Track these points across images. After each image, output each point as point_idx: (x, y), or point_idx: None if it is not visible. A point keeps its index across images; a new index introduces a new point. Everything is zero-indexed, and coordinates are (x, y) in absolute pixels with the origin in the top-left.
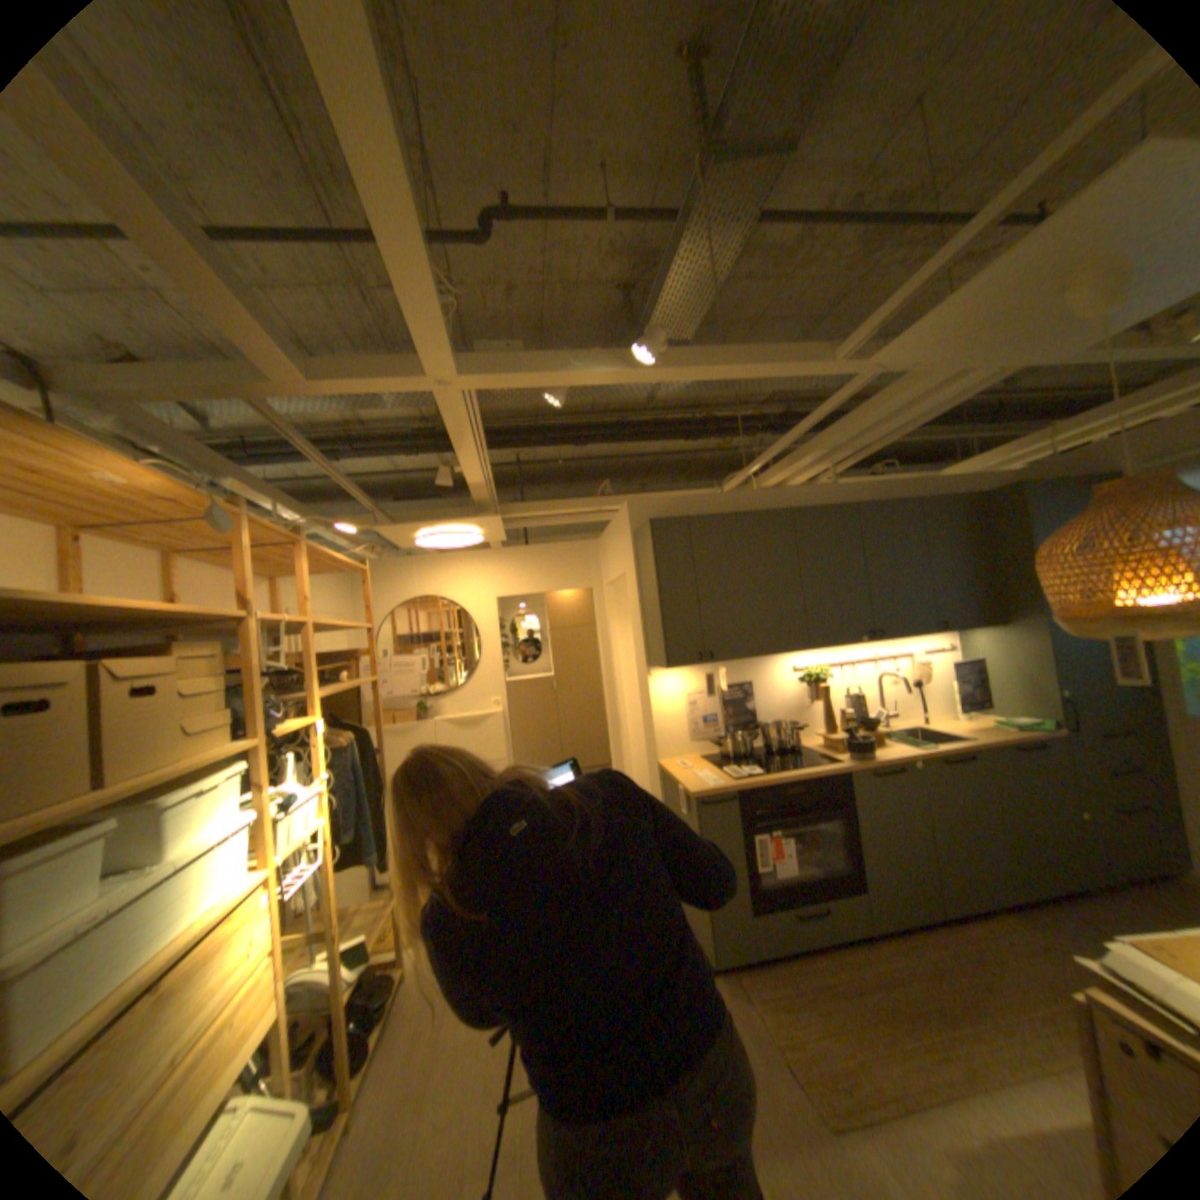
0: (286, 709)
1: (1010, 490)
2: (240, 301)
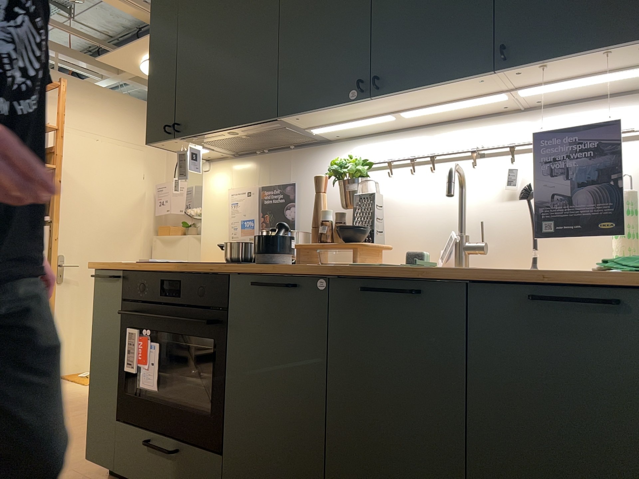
0: None
1: None
2: None
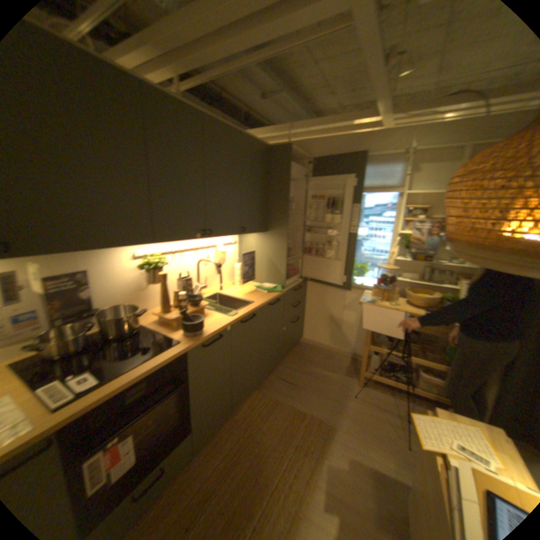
0: None
1: (283, 149)
2: None
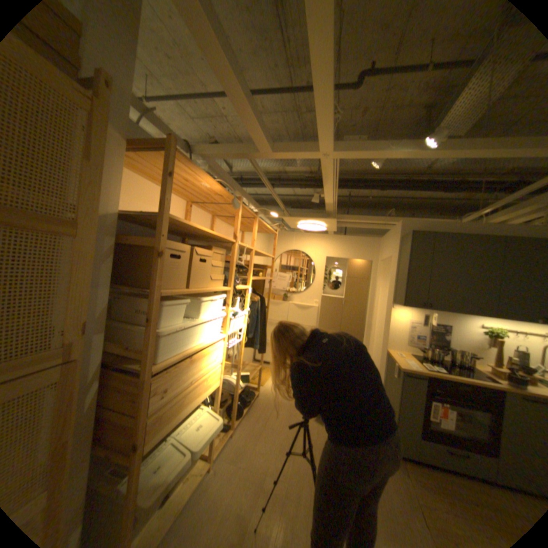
0: (239, 281)
1: None
2: (256, 119)
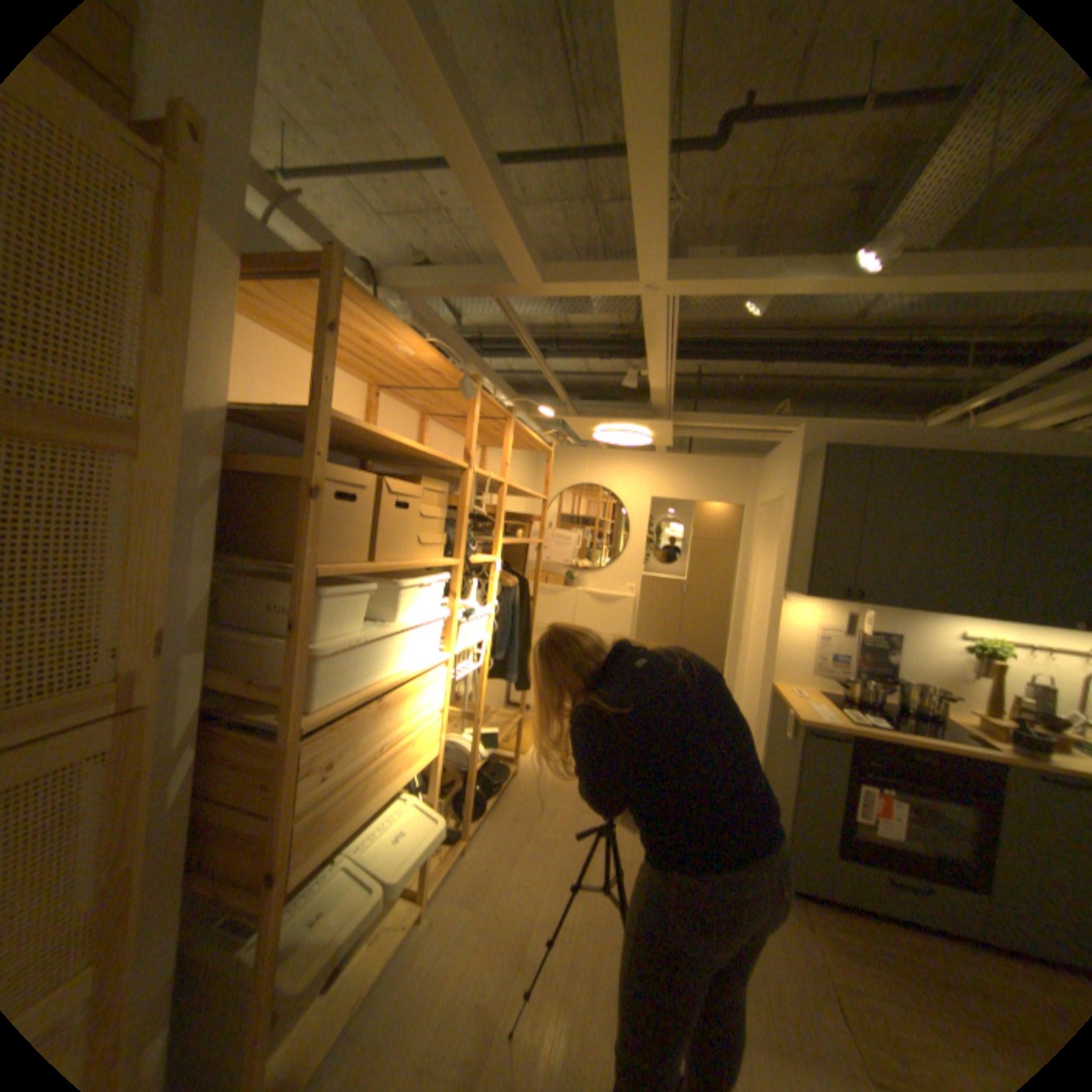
0: (477, 547)
1: None
2: (509, 213)
